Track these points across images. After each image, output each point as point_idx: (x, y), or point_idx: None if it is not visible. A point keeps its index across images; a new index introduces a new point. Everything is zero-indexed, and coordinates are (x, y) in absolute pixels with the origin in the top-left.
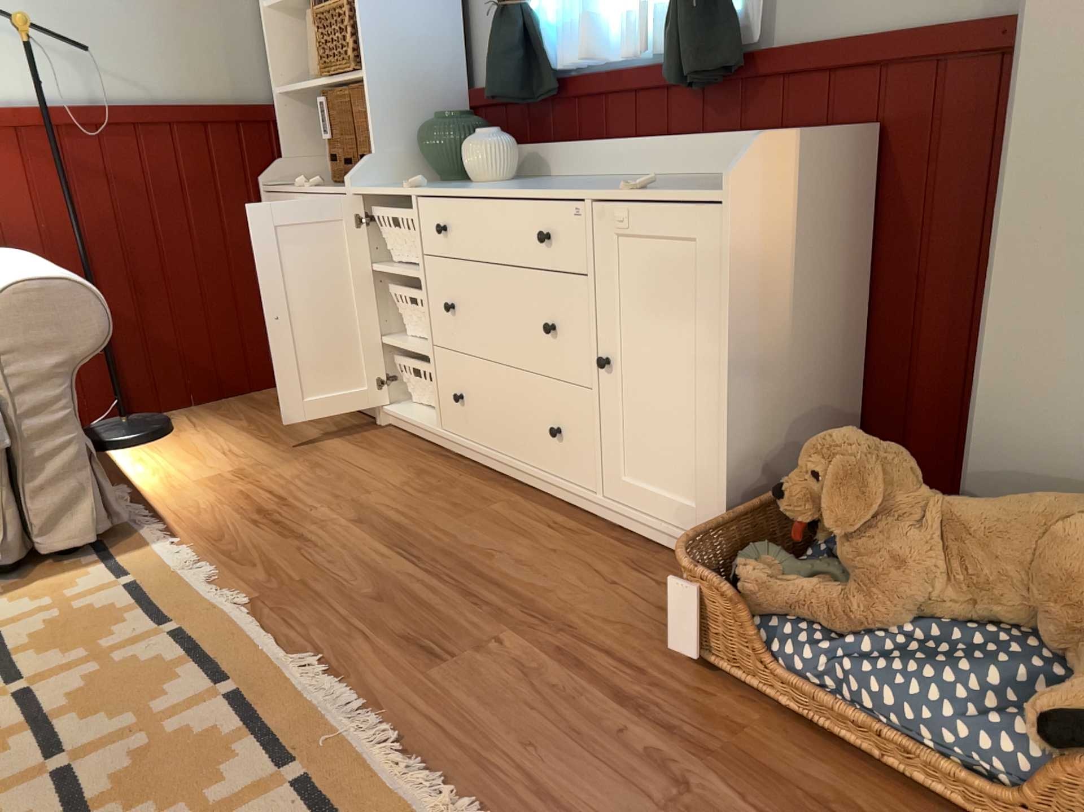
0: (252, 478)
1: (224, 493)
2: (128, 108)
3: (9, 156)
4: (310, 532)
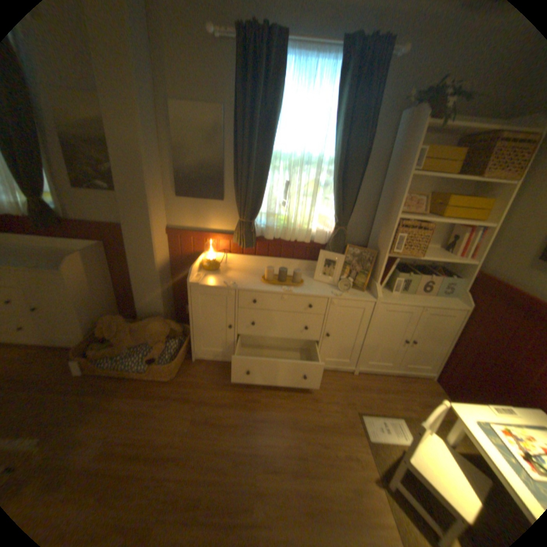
0: None
1: None
2: None
3: None
4: None
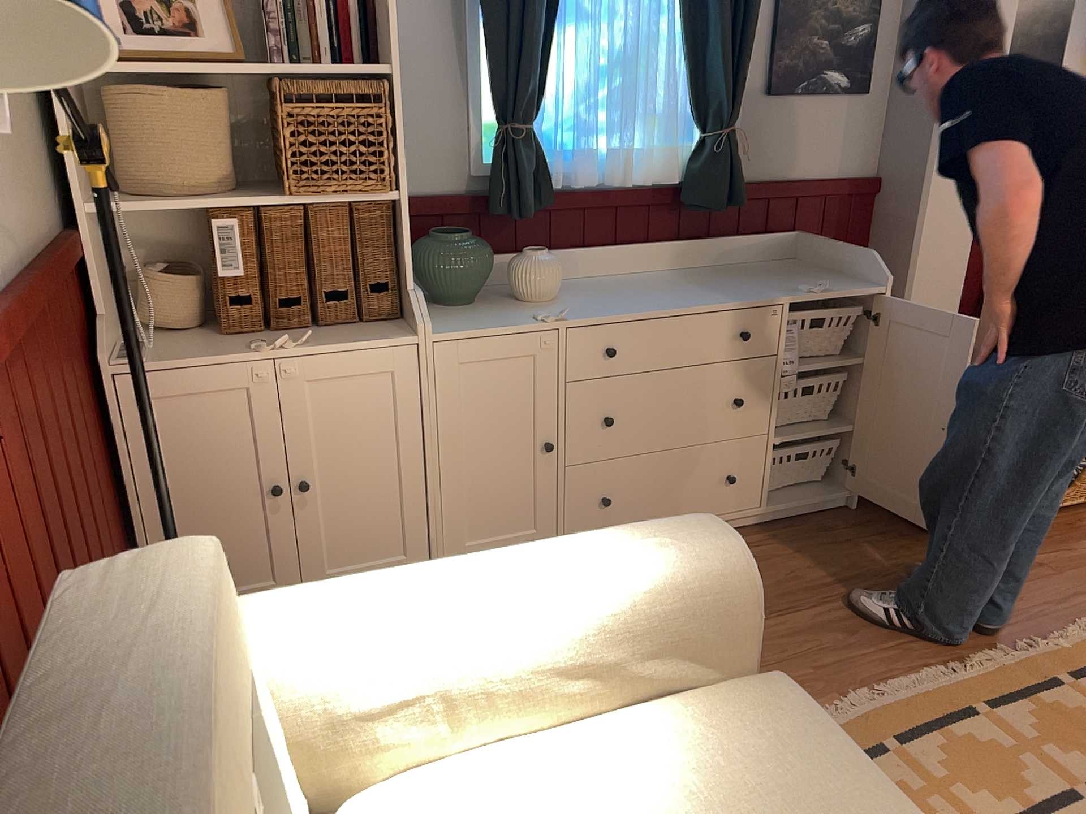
0: None
1: None
2: (28, 279)
3: None
4: None
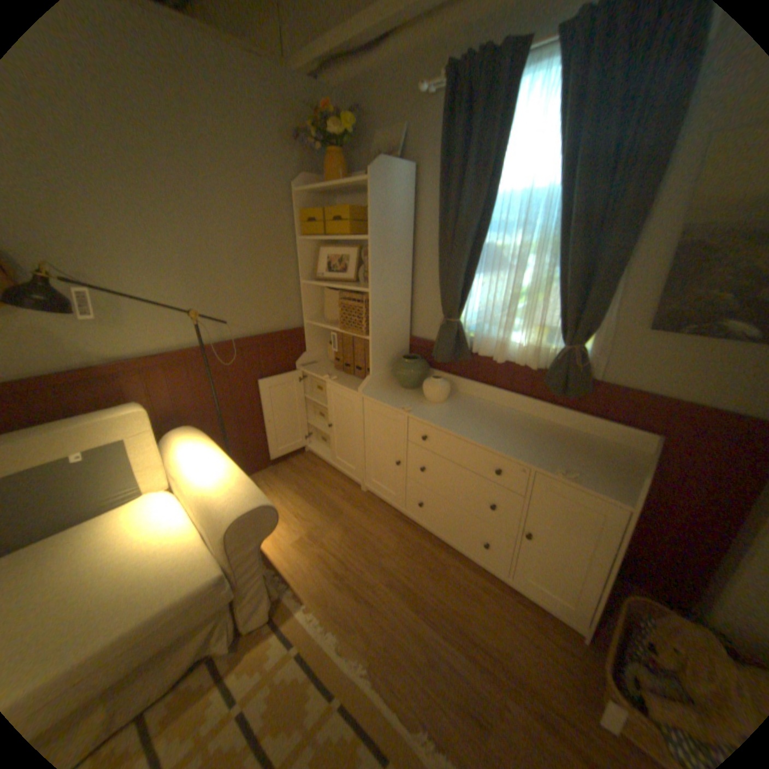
0: (318, 541)
1: (310, 557)
2: (237, 339)
3: (179, 372)
4: (369, 597)
